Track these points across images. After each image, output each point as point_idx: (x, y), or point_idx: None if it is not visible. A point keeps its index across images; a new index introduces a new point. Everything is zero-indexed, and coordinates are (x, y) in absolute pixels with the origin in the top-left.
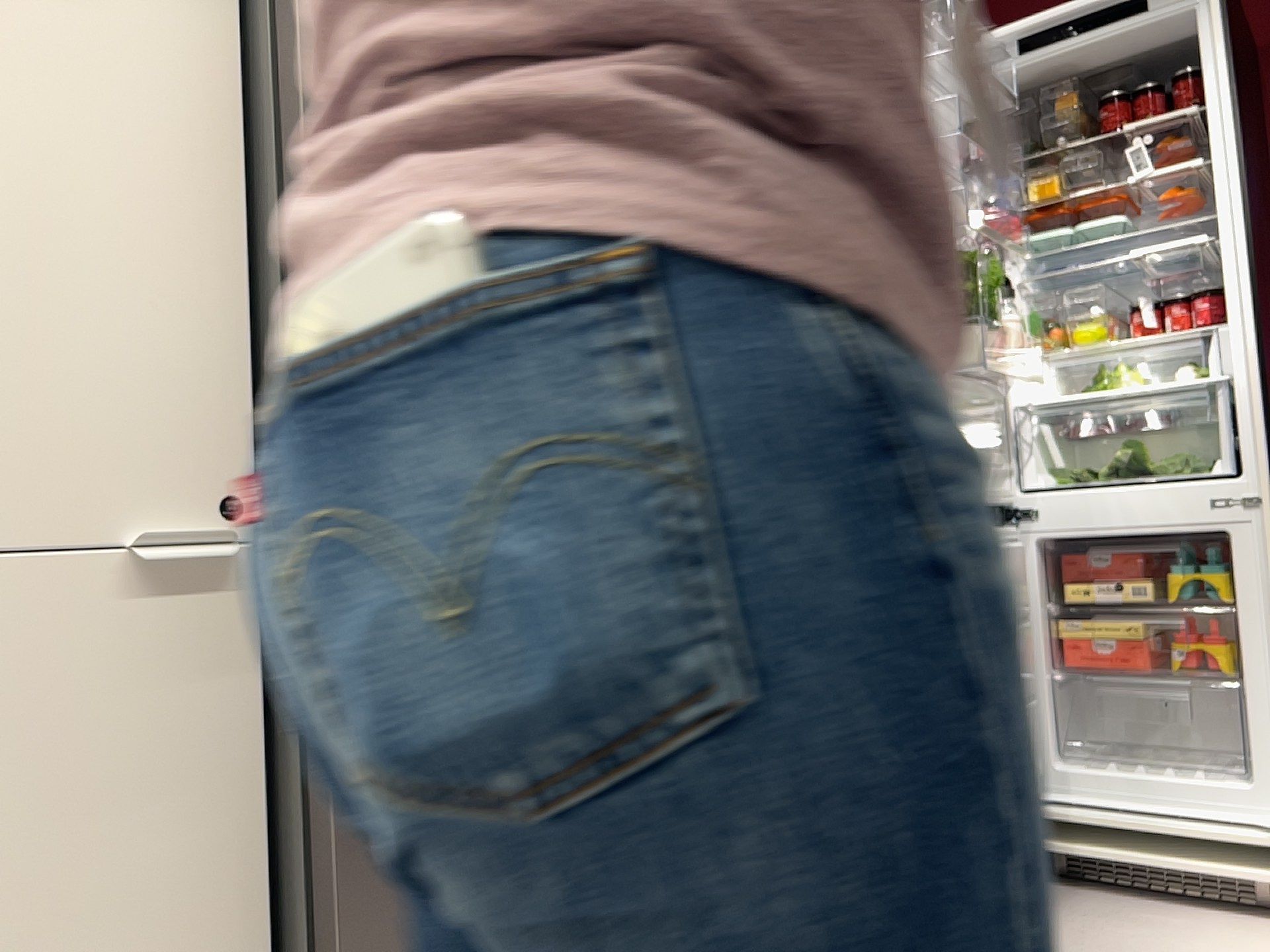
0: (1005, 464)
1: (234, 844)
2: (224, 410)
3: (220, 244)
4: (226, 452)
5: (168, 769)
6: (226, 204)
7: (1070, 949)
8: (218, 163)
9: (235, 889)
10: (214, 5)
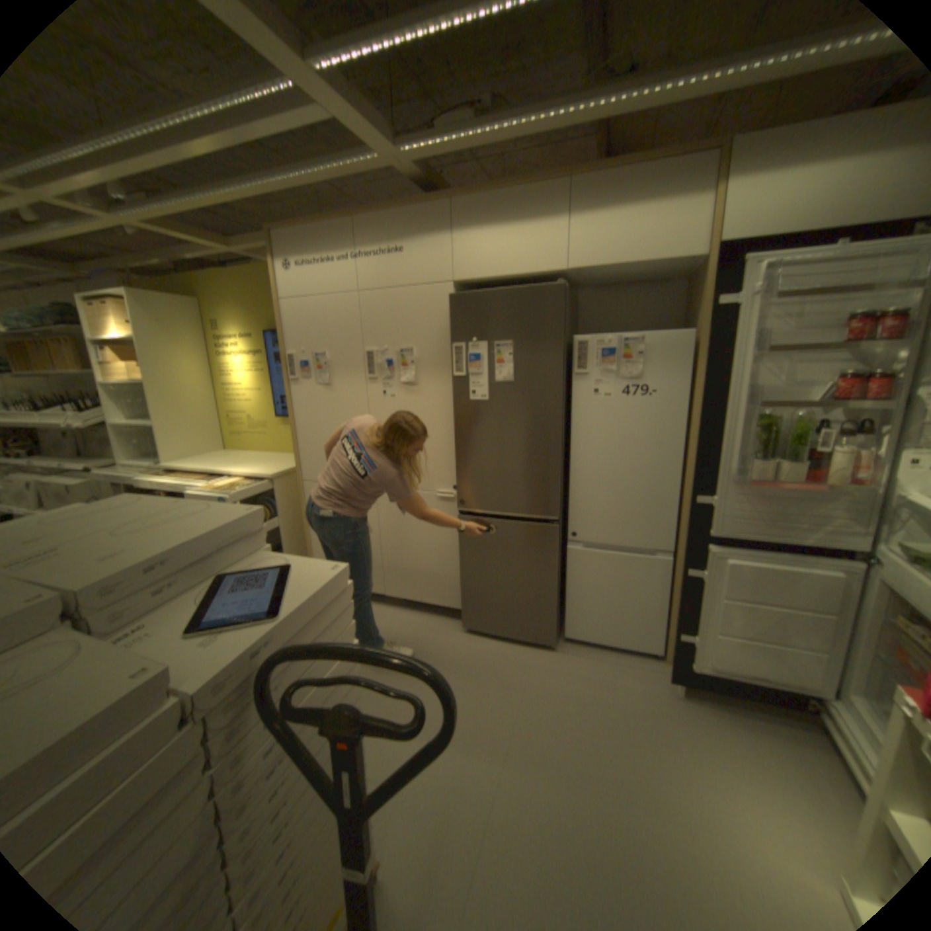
0: (853, 529)
1: (457, 545)
2: (455, 469)
3: (454, 436)
4: (455, 477)
5: (446, 529)
6: (455, 427)
7: (743, 747)
8: (453, 419)
9: (457, 552)
10: (452, 384)
